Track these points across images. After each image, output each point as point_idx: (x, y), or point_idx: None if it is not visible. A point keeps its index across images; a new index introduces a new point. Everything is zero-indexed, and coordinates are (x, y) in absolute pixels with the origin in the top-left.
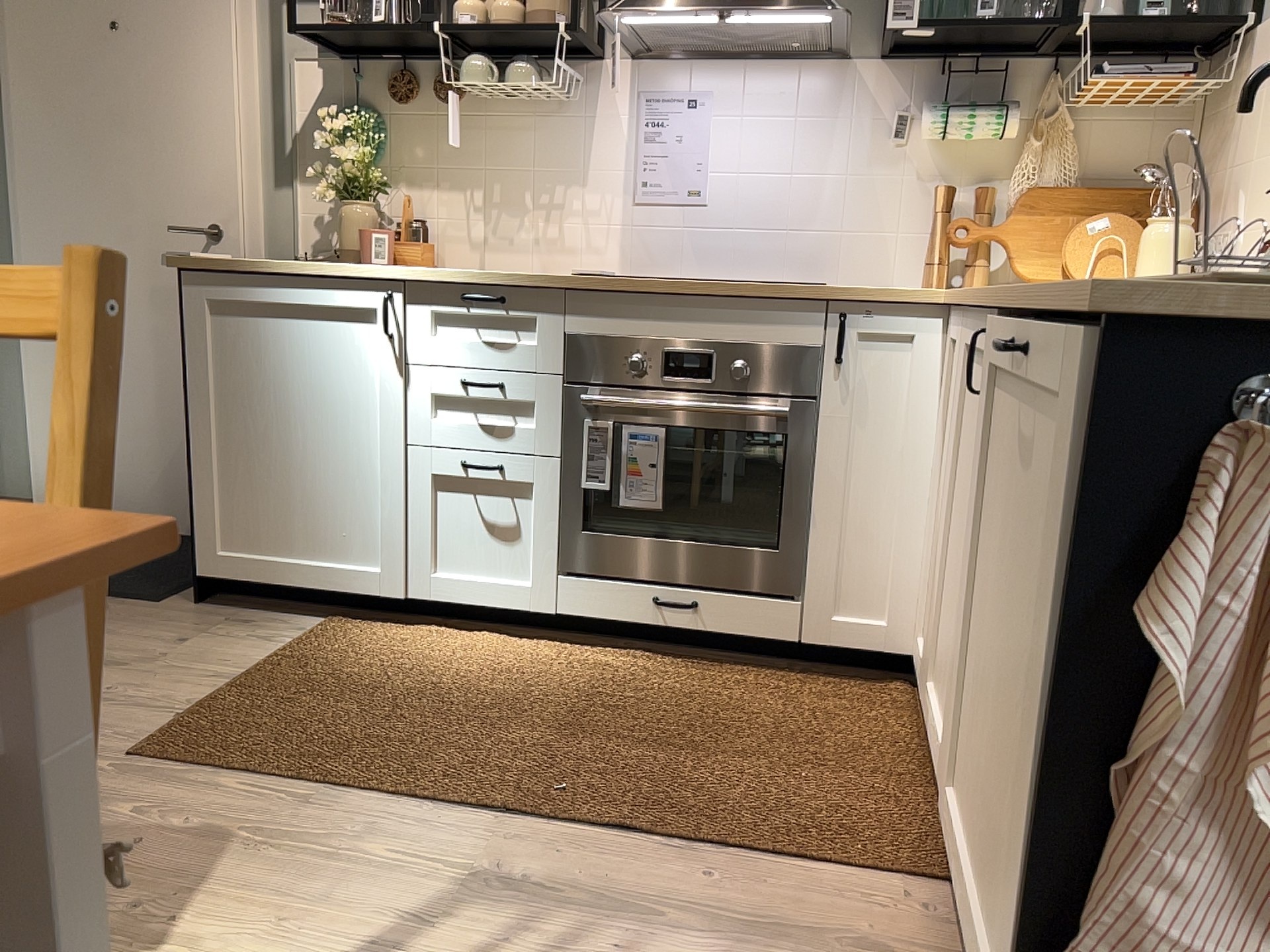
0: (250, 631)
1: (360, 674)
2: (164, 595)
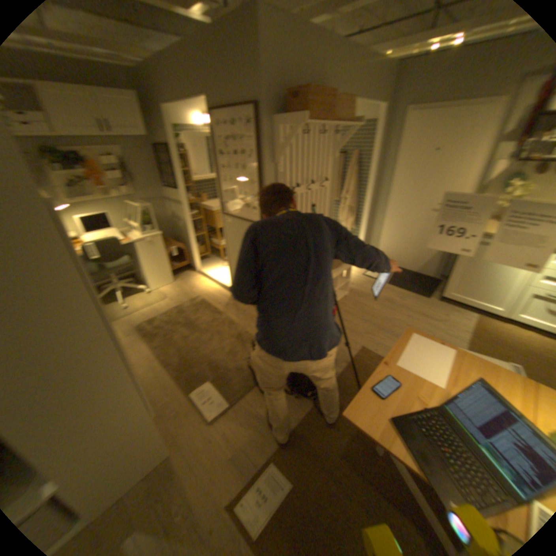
0: (464, 317)
1: (507, 341)
2: (431, 297)
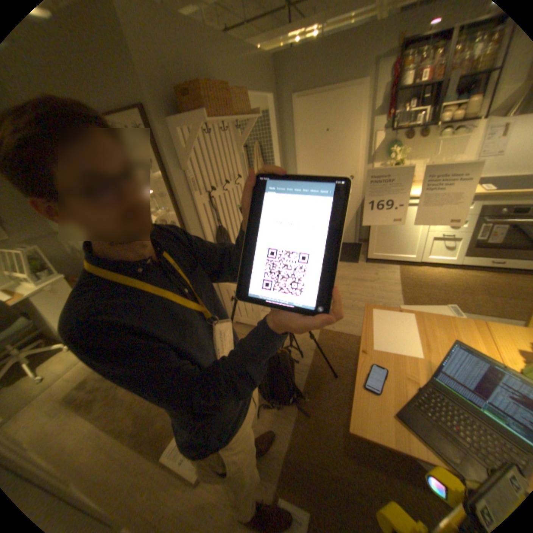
0: (389, 271)
1: (426, 281)
2: (358, 261)
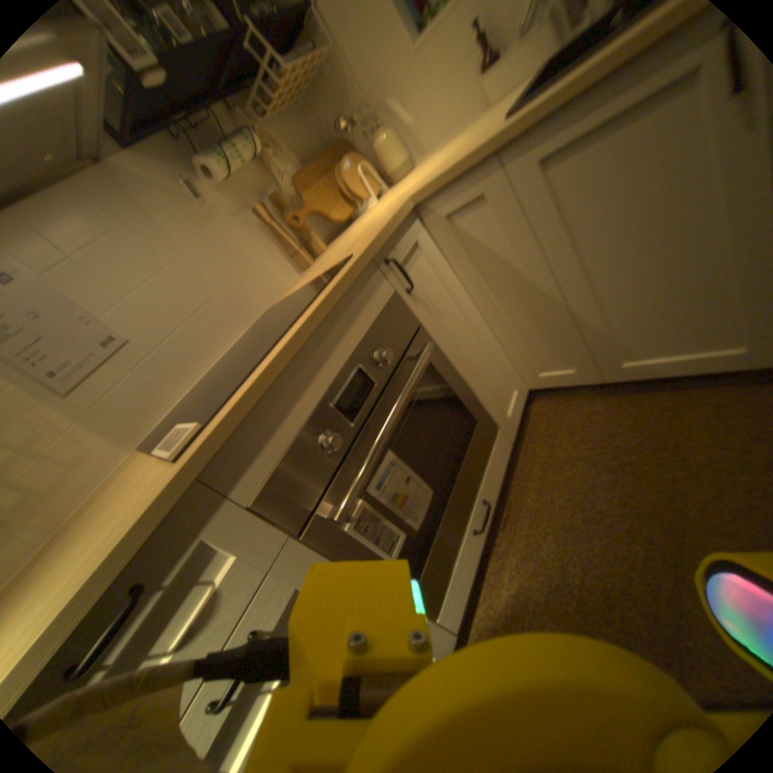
0: None
1: None
2: None
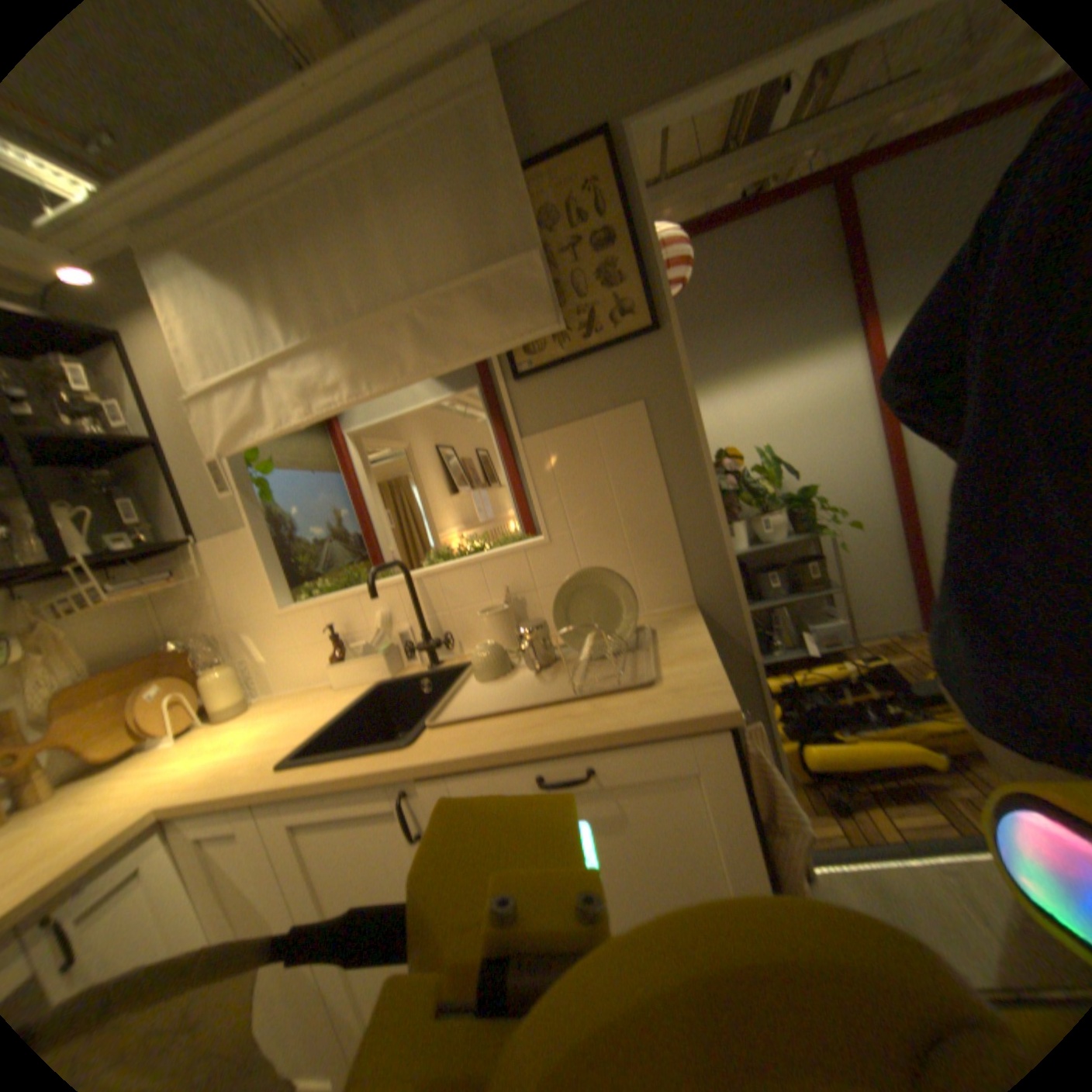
0: None
1: None
2: None
